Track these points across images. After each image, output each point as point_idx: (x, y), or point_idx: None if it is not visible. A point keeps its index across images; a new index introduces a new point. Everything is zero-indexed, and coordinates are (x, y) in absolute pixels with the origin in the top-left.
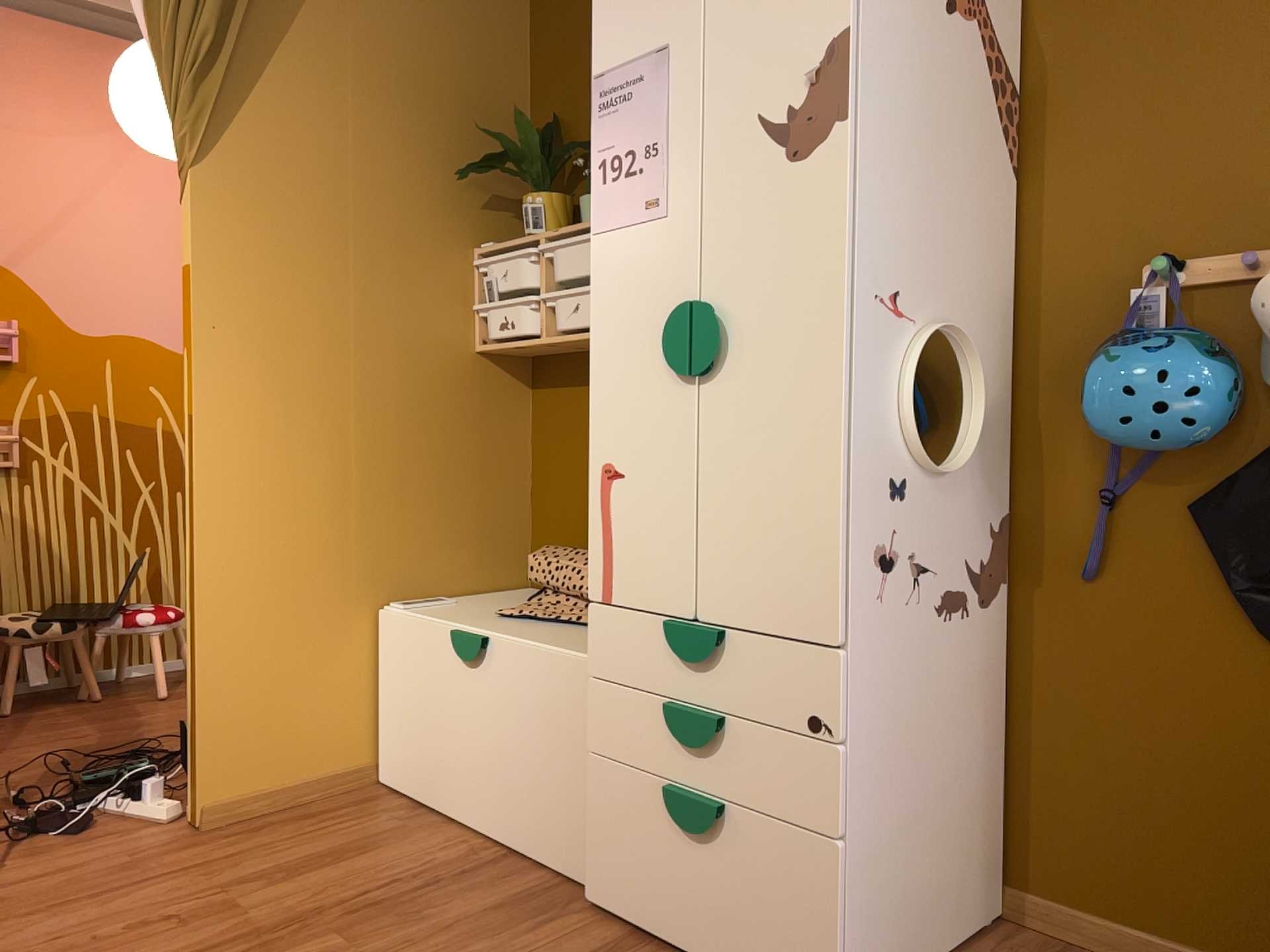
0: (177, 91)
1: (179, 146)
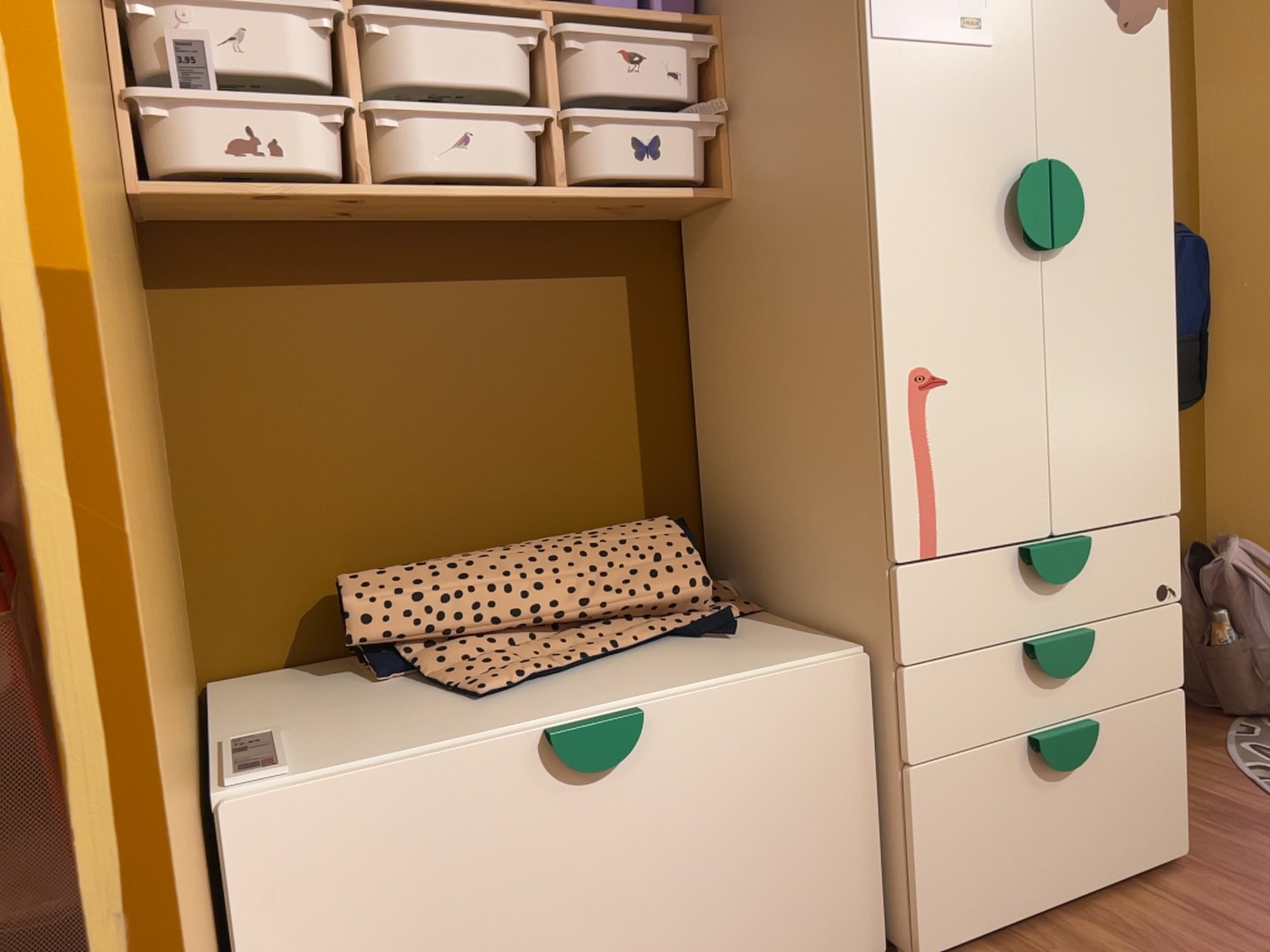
0: None
1: None
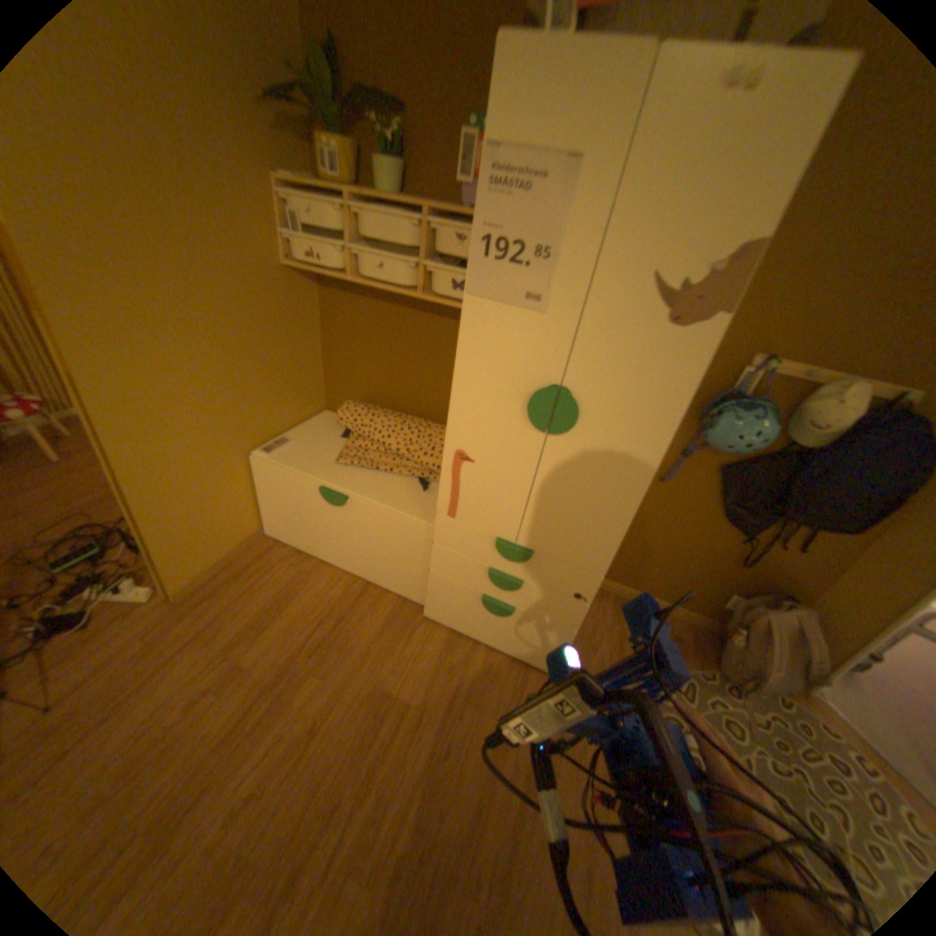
0: None
1: None
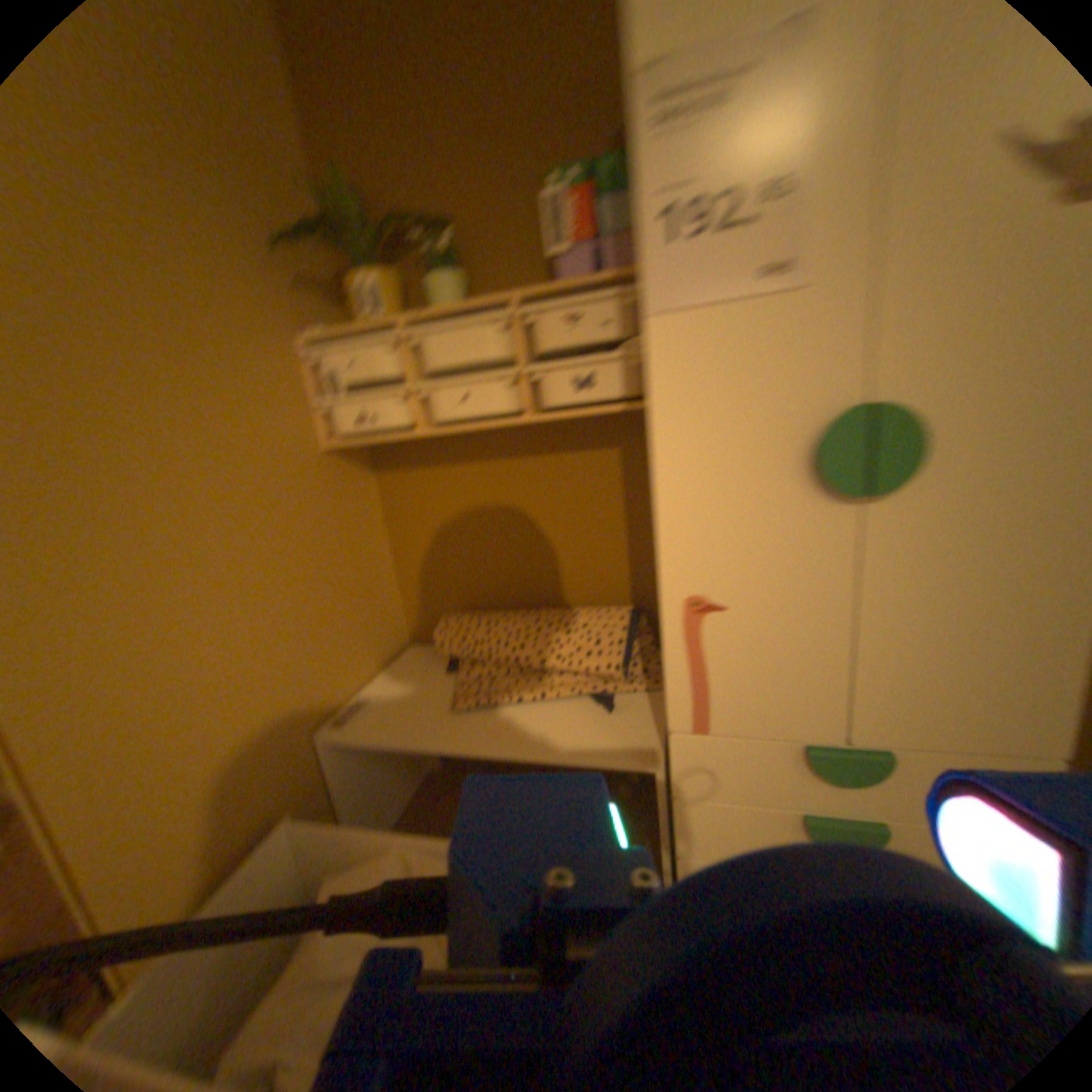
0: None
1: None
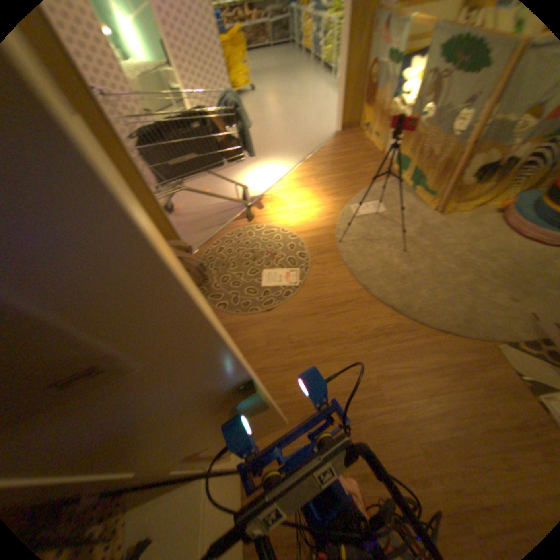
0: None
1: None
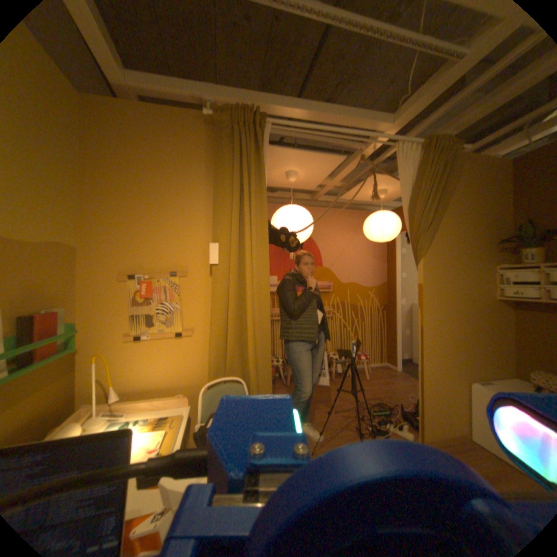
0: (418, 235)
1: (417, 249)
